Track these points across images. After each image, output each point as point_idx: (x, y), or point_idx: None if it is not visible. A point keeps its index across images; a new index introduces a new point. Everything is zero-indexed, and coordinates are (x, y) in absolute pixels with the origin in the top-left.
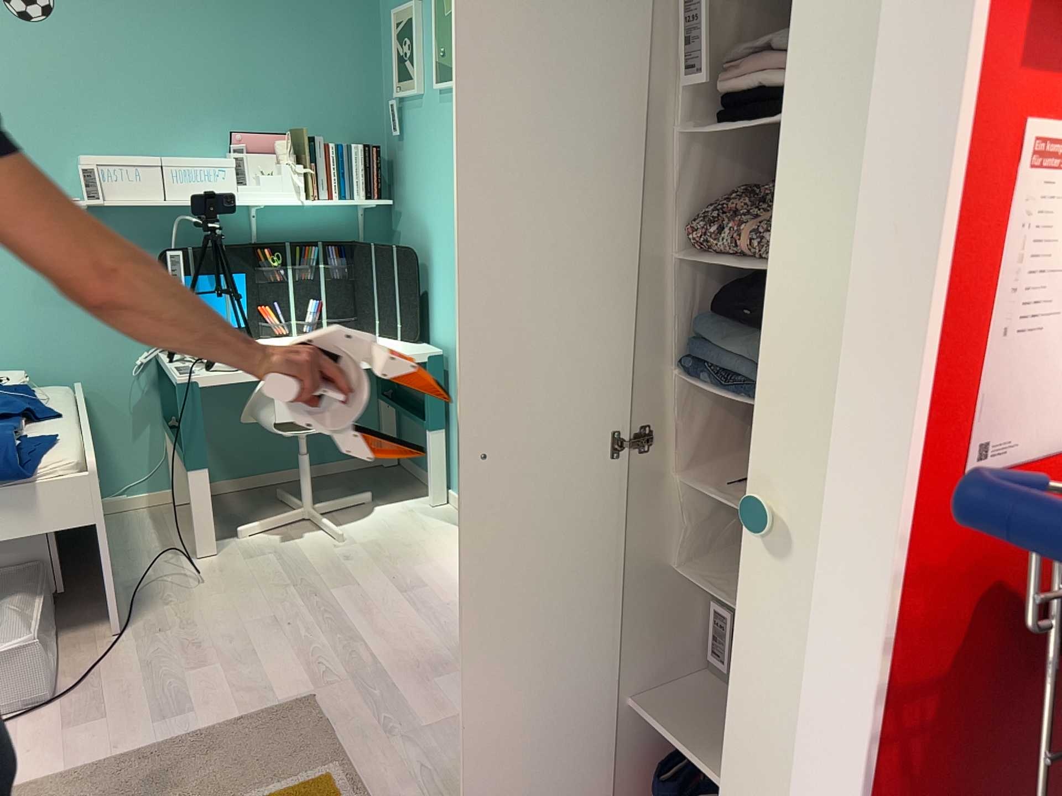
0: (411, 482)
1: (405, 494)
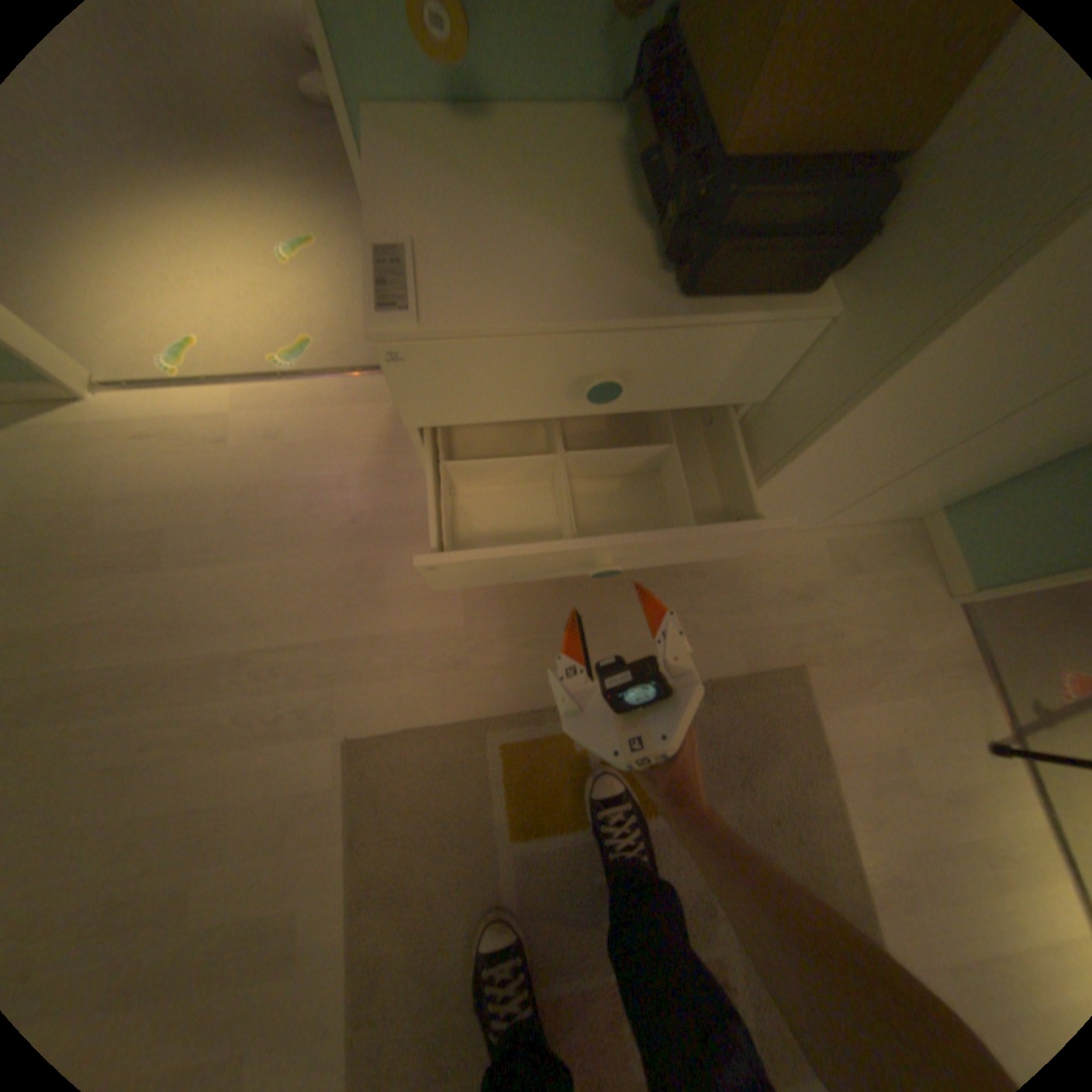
0: None
1: None
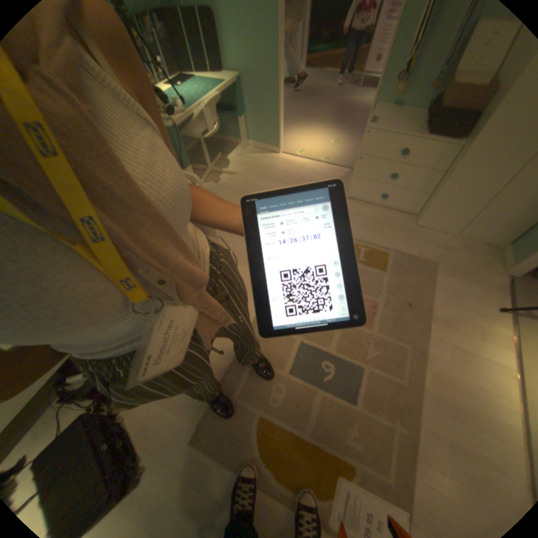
0: (222, 143)
1: (228, 149)
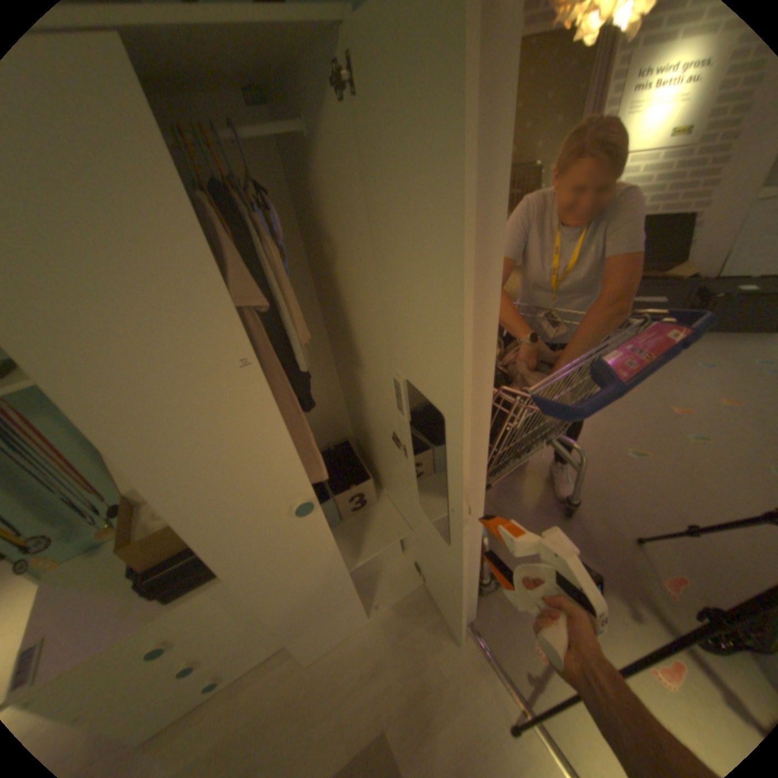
0: None
1: None
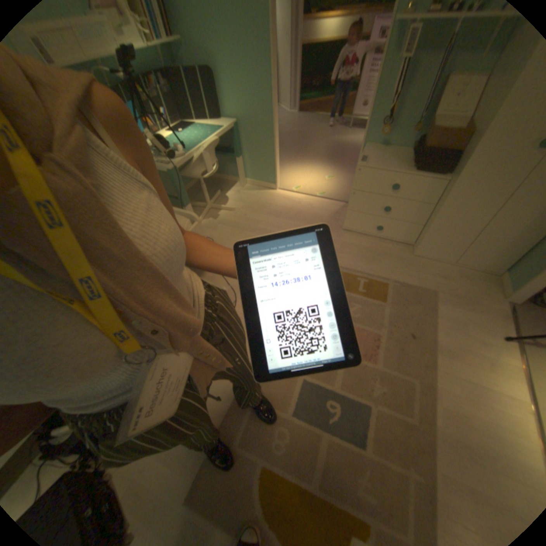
0: (221, 180)
1: (226, 185)
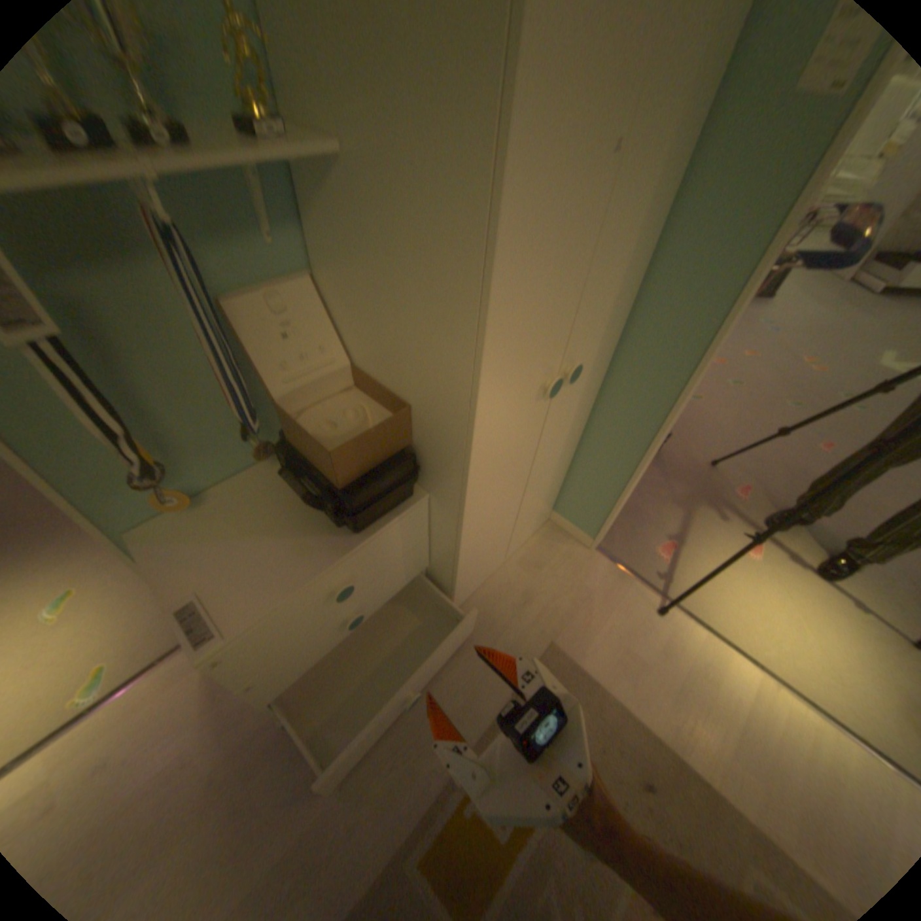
0: None
1: None
